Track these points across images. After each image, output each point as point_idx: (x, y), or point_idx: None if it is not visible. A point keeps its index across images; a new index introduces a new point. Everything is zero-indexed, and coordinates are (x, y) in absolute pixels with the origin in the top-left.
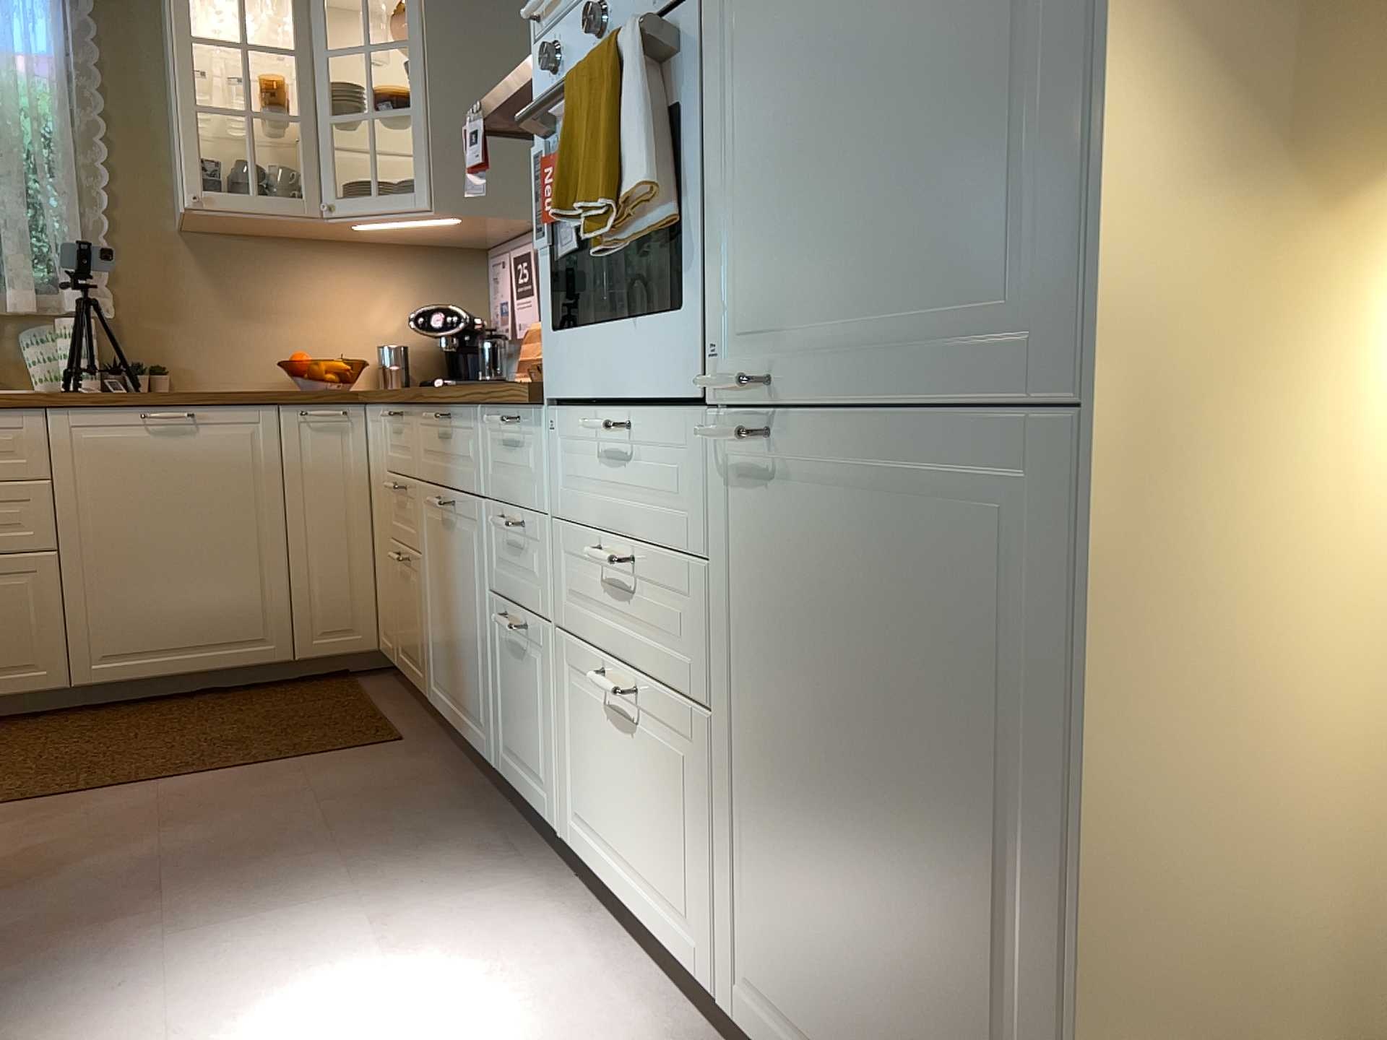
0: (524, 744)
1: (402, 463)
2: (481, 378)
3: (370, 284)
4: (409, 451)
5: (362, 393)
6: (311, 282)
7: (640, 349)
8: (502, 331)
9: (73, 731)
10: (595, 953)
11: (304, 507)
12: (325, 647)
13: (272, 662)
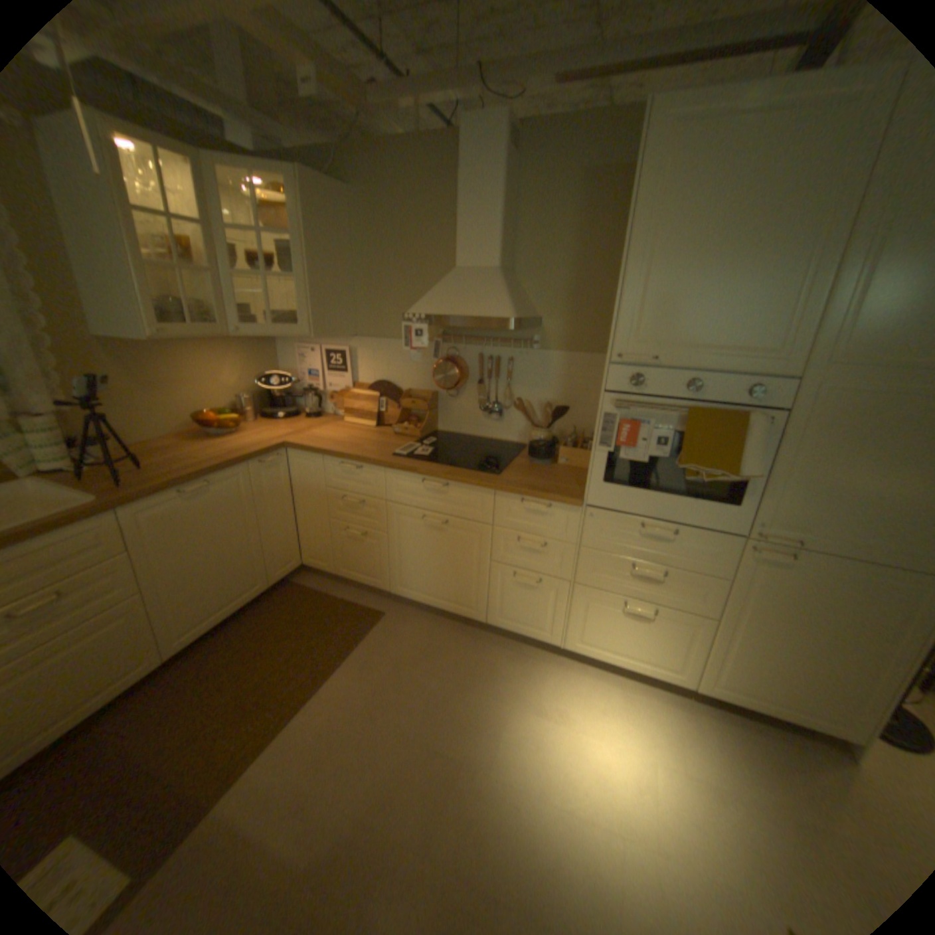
0: (526, 617)
1: (359, 490)
2: (309, 414)
3: (219, 359)
4: (371, 486)
5: (287, 444)
6: (186, 363)
7: (692, 508)
8: (313, 386)
9: (188, 688)
10: (603, 682)
11: (265, 512)
12: (282, 575)
13: (261, 594)
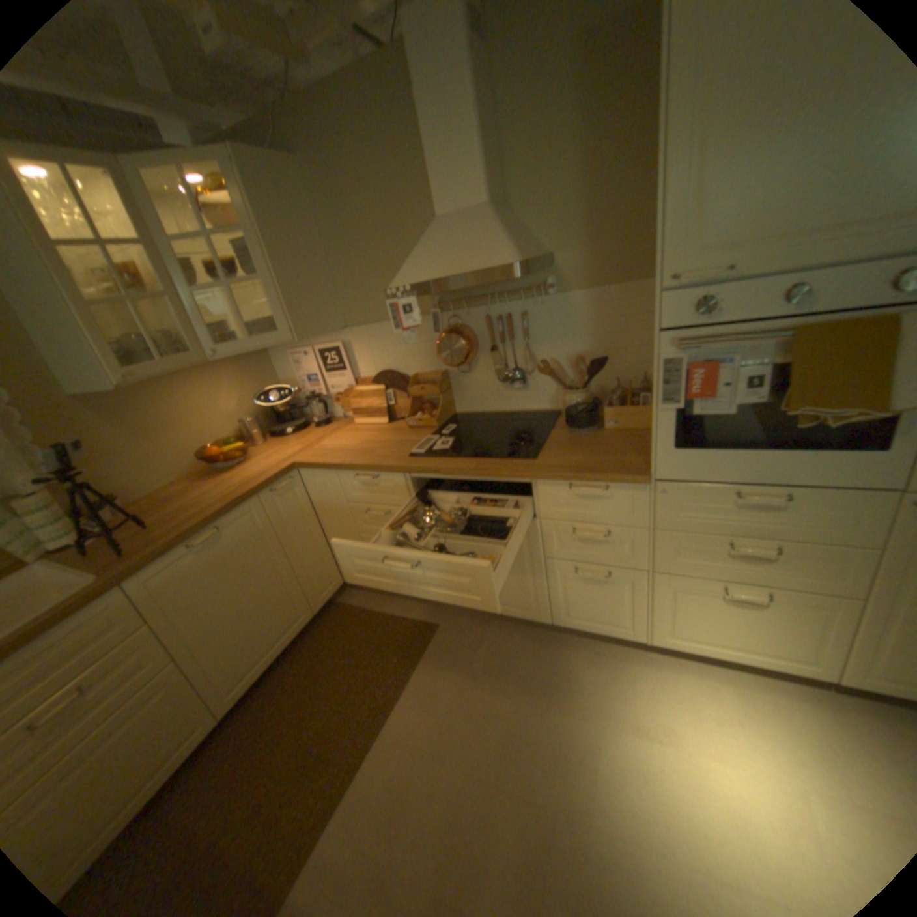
0: (598, 613)
1: (382, 500)
2: (318, 421)
3: (212, 385)
4: (394, 494)
5: (297, 463)
6: (178, 397)
7: (811, 463)
8: (316, 391)
9: (249, 742)
10: (709, 679)
11: (291, 540)
12: (325, 598)
13: (307, 623)
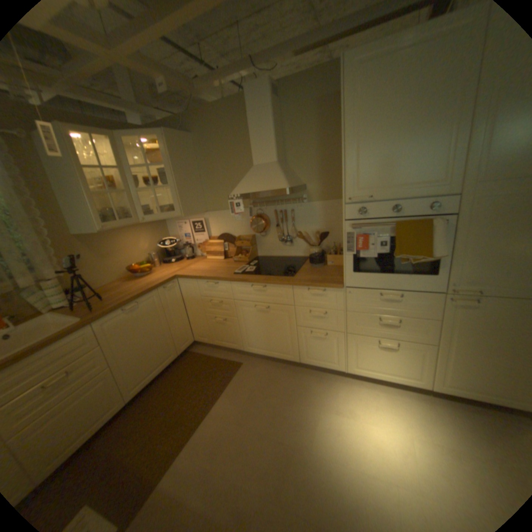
0: (322, 356)
1: (218, 295)
2: (188, 257)
3: (137, 235)
4: (225, 292)
5: (177, 275)
6: (120, 240)
7: (409, 280)
8: (188, 242)
9: (140, 416)
10: (374, 390)
11: (170, 314)
12: (184, 348)
13: (174, 360)
